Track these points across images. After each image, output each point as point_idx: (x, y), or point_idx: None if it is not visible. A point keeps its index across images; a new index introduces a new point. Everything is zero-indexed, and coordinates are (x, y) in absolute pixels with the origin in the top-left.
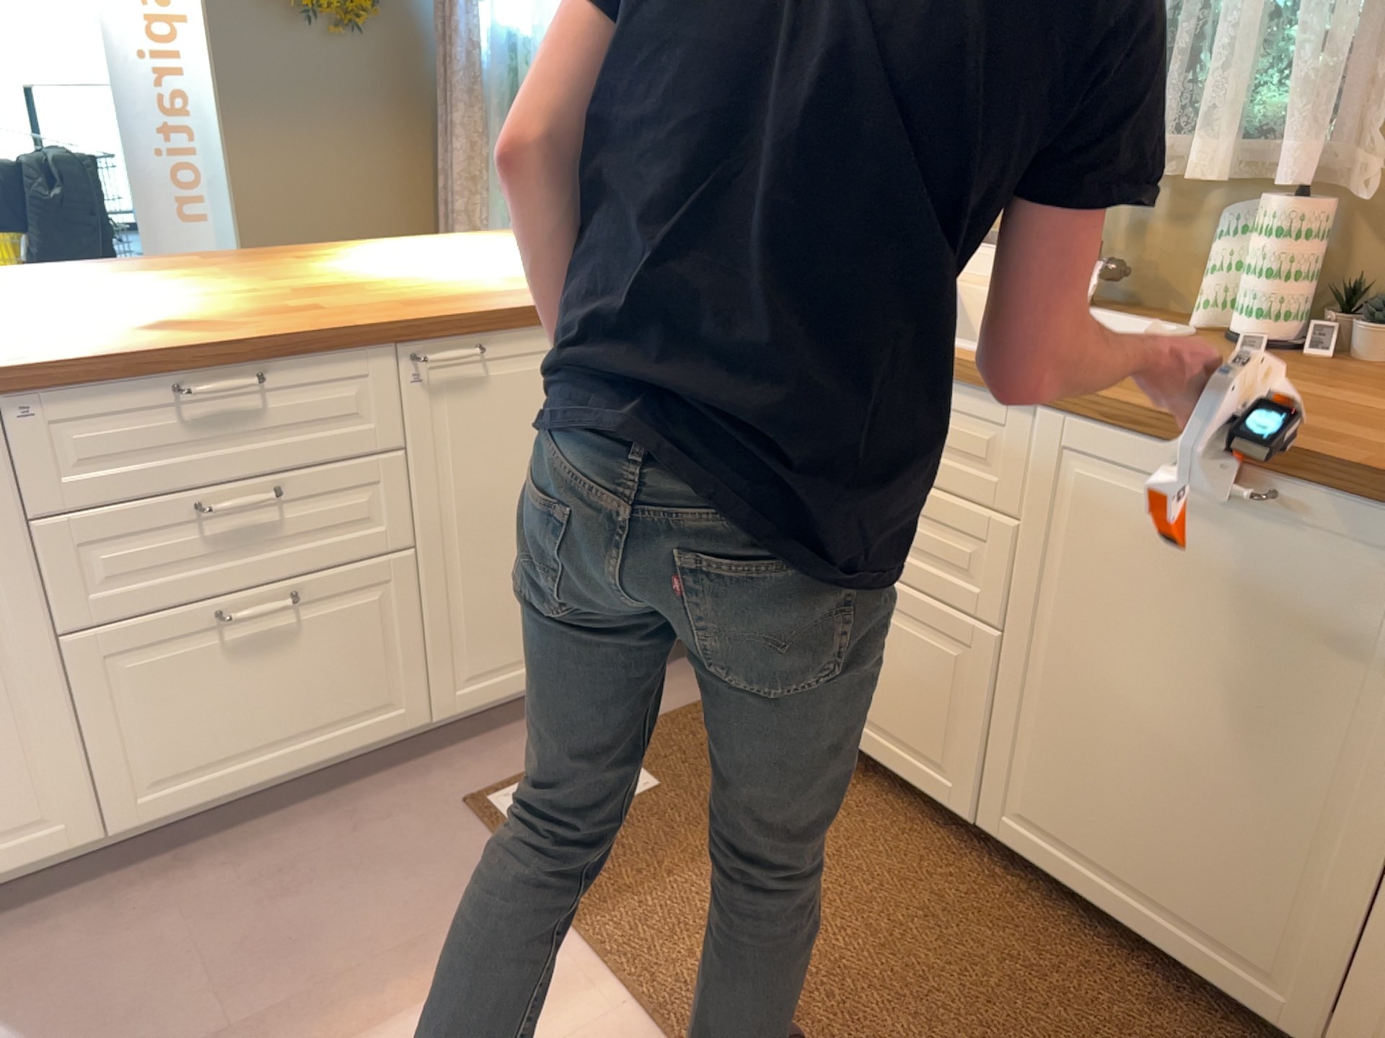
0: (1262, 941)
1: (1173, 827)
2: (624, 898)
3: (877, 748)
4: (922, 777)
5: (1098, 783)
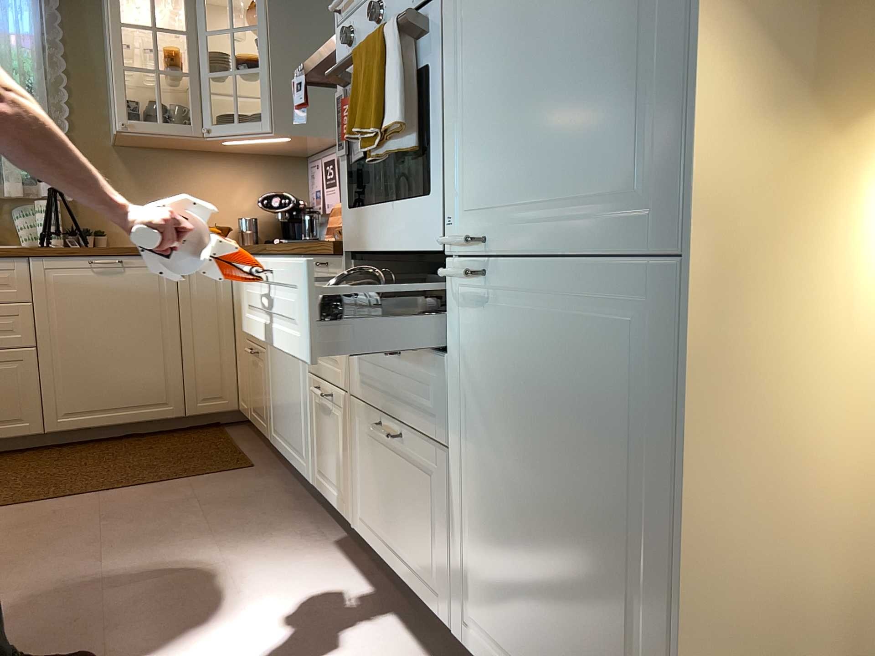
0: (159, 393)
1: (123, 377)
2: None
3: None
4: (10, 432)
5: (92, 379)
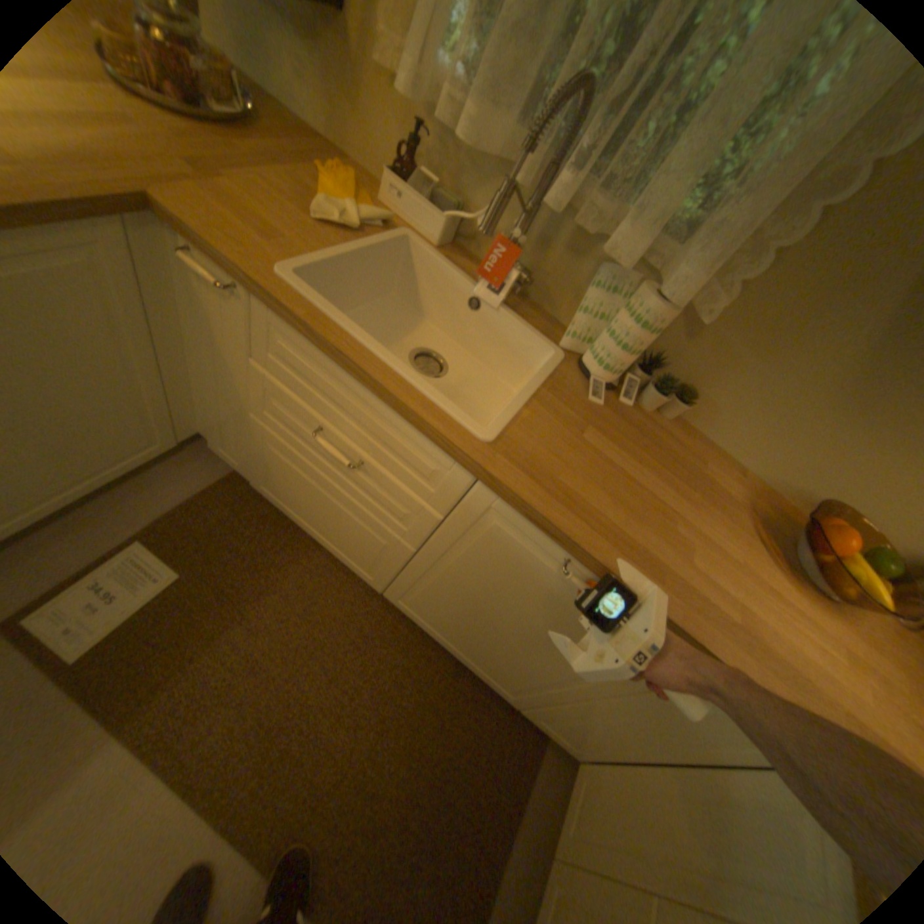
0: (512, 687)
1: (488, 649)
2: (155, 697)
3: (329, 549)
4: (355, 570)
5: (455, 620)
